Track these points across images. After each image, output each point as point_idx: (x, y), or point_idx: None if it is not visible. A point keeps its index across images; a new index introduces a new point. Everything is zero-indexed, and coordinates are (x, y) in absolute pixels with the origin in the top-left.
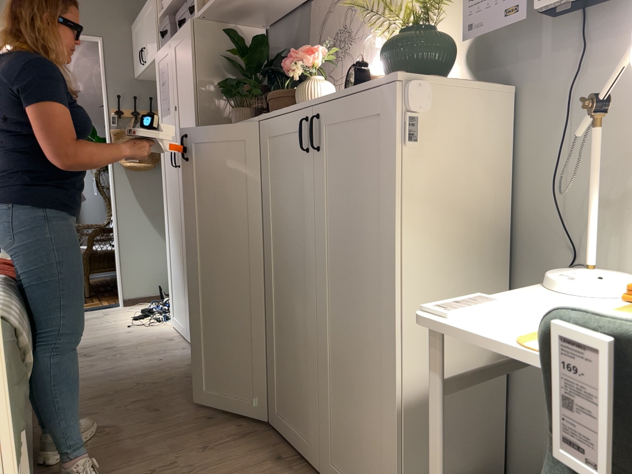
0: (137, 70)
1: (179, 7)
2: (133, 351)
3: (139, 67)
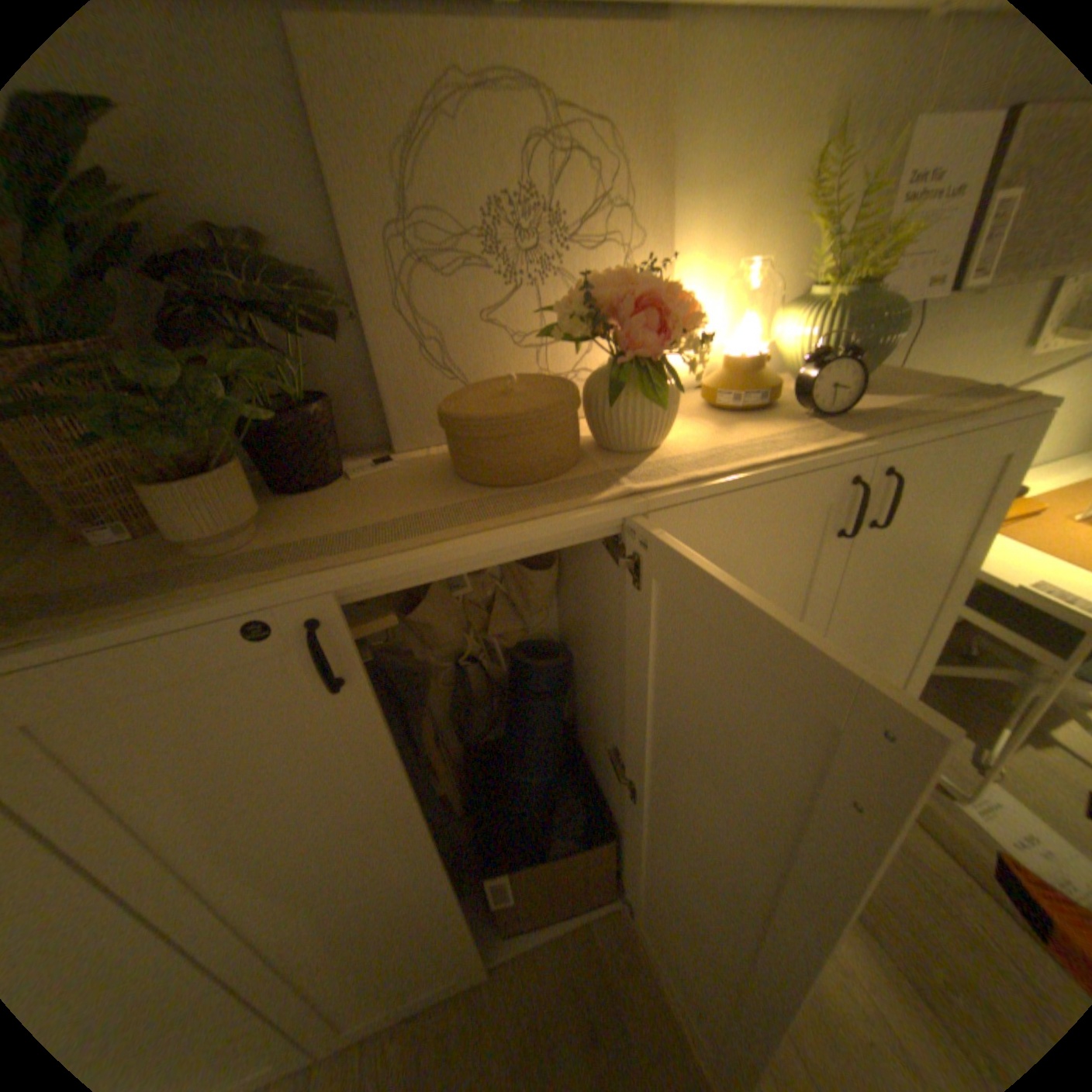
0: None
1: None
2: None
3: None
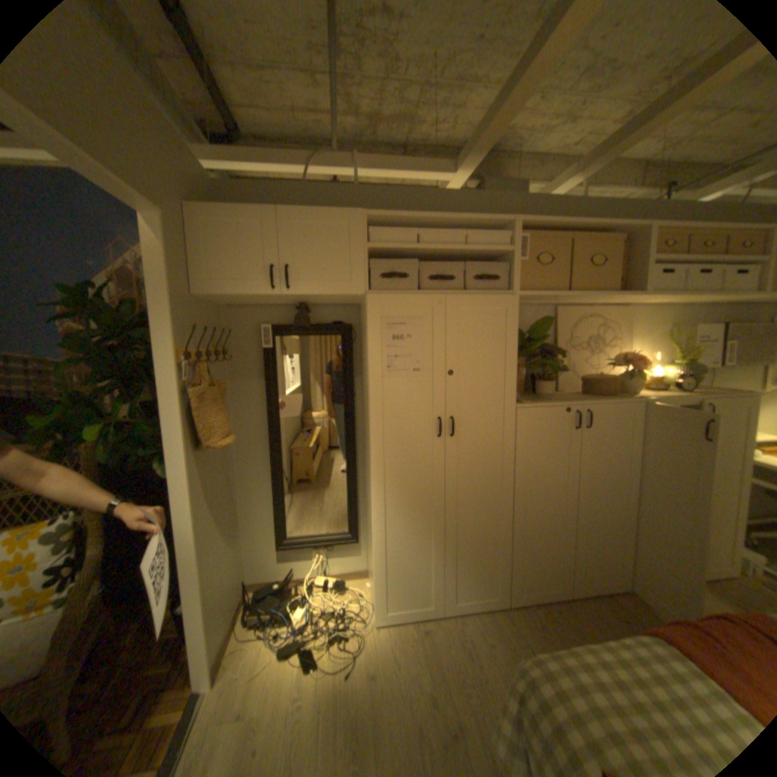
0: (222, 288)
1: (414, 253)
2: (455, 674)
3: (240, 287)
